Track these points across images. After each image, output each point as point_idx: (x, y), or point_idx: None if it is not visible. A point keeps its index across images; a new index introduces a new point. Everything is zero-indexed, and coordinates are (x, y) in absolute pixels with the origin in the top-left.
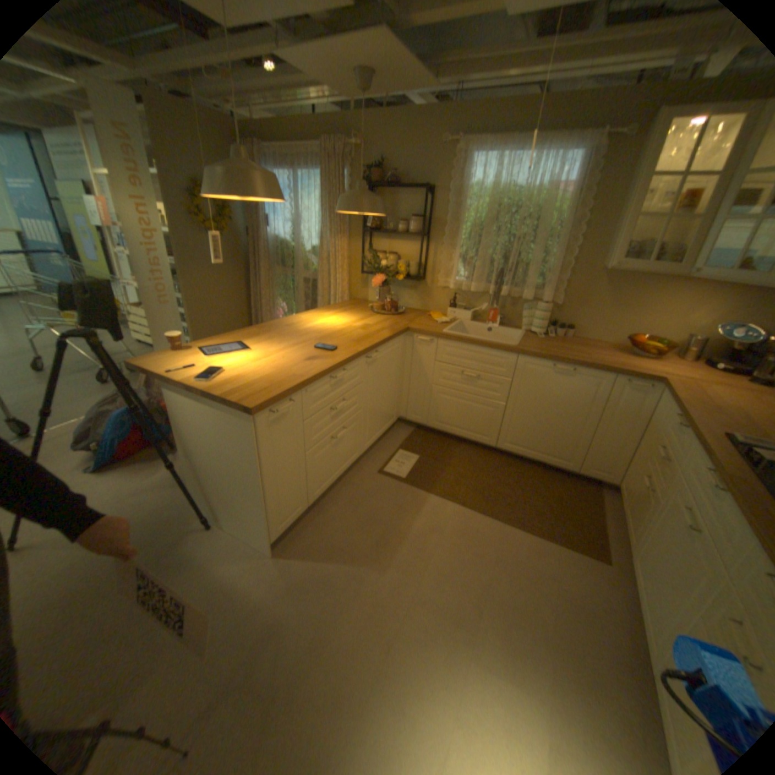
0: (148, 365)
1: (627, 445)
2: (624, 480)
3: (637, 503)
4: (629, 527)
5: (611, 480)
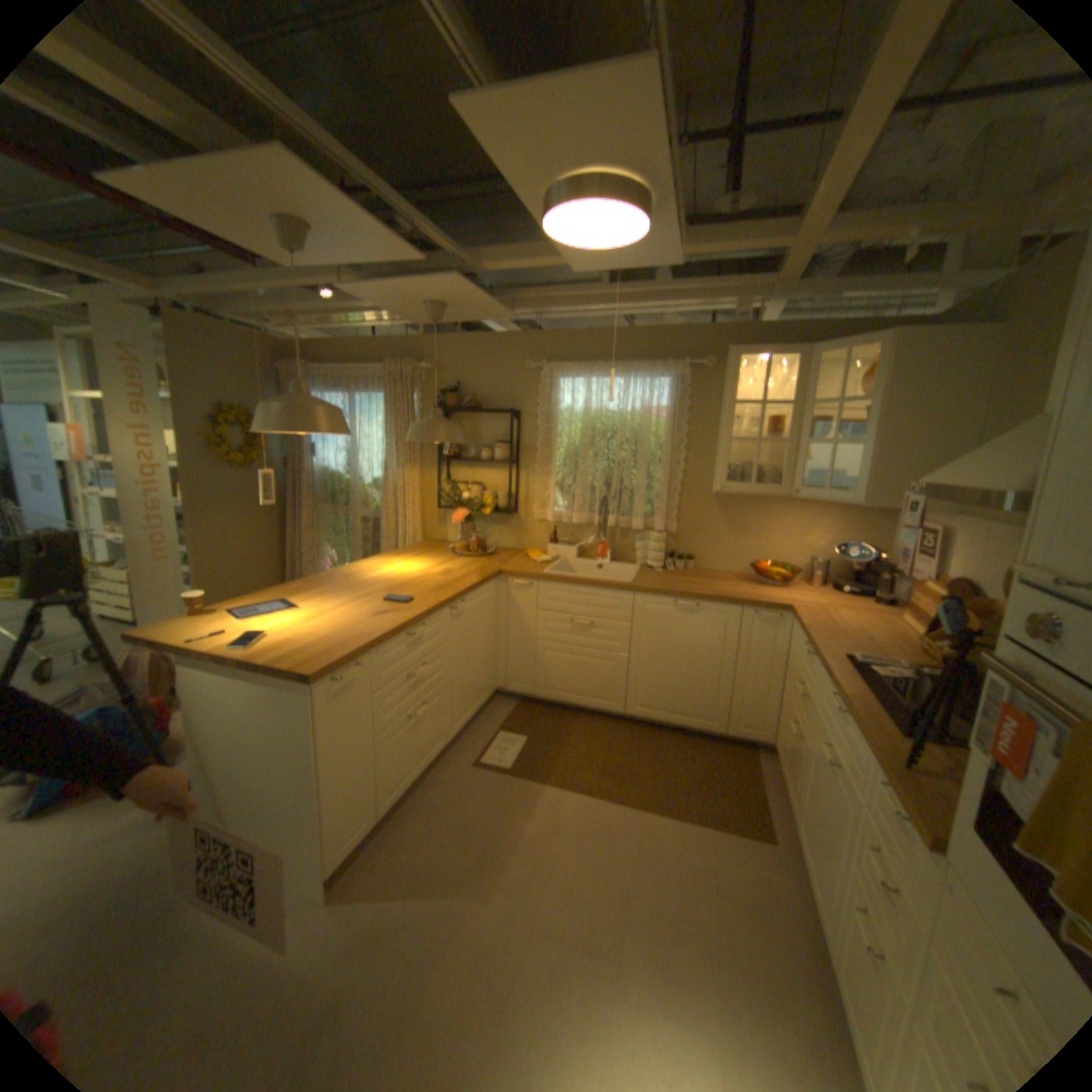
0: (159, 637)
1: (772, 691)
2: (778, 737)
3: (792, 759)
4: (790, 793)
5: (765, 740)
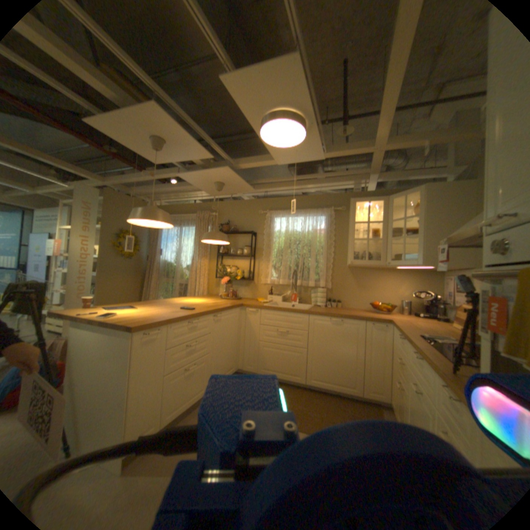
0: (65, 312)
1: (386, 370)
2: (392, 398)
3: (399, 406)
4: None
5: (384, 400)
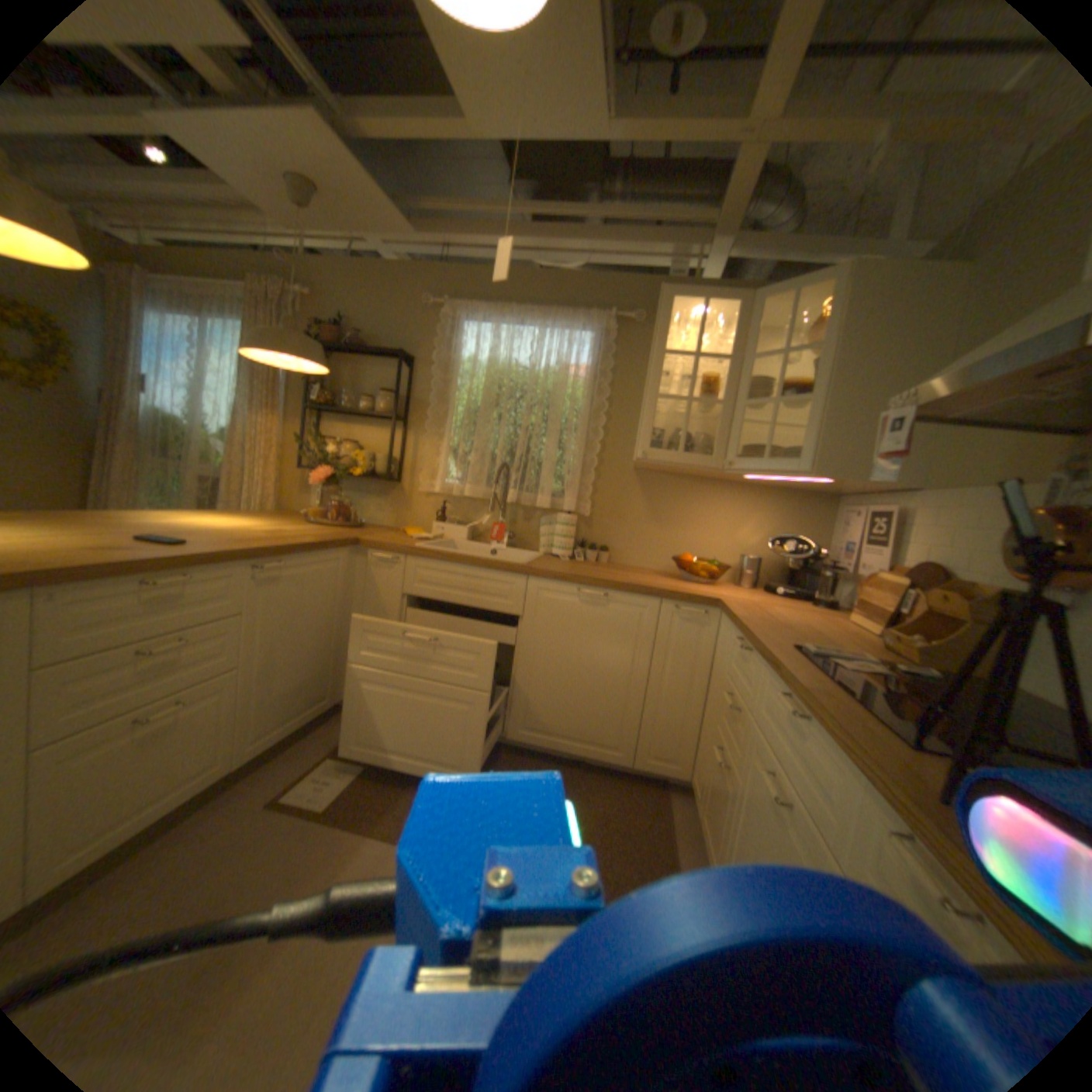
0: None
1: (690, 711)
2: (695, 772)
3: (713, 799)
4: (708, 847)
5: (679, 775)
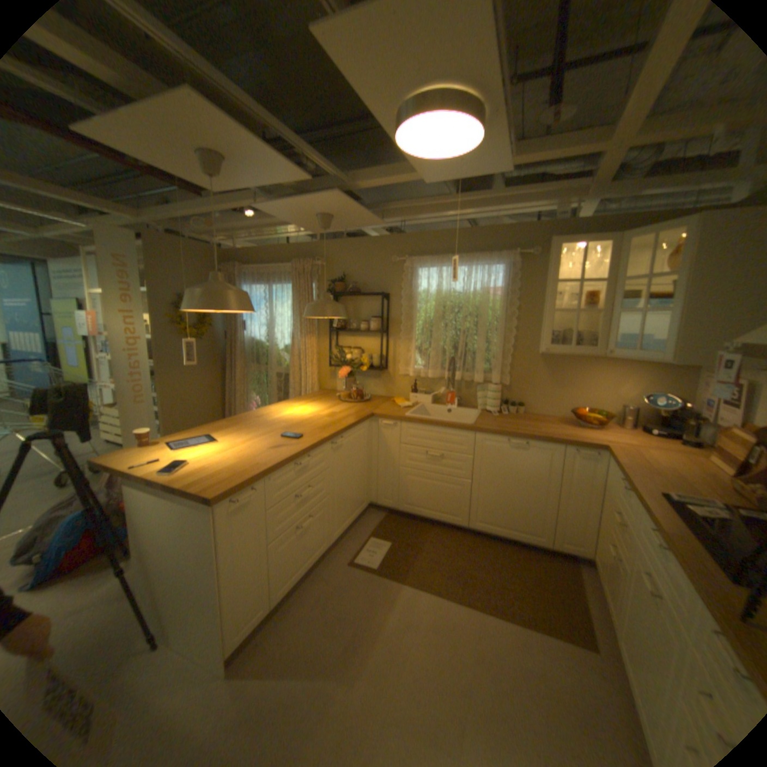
0: (112, 463)
1: (592, 516)
2: (598, 554)
3: (612, 577)
4: (610, 606)
5: (586, 555)
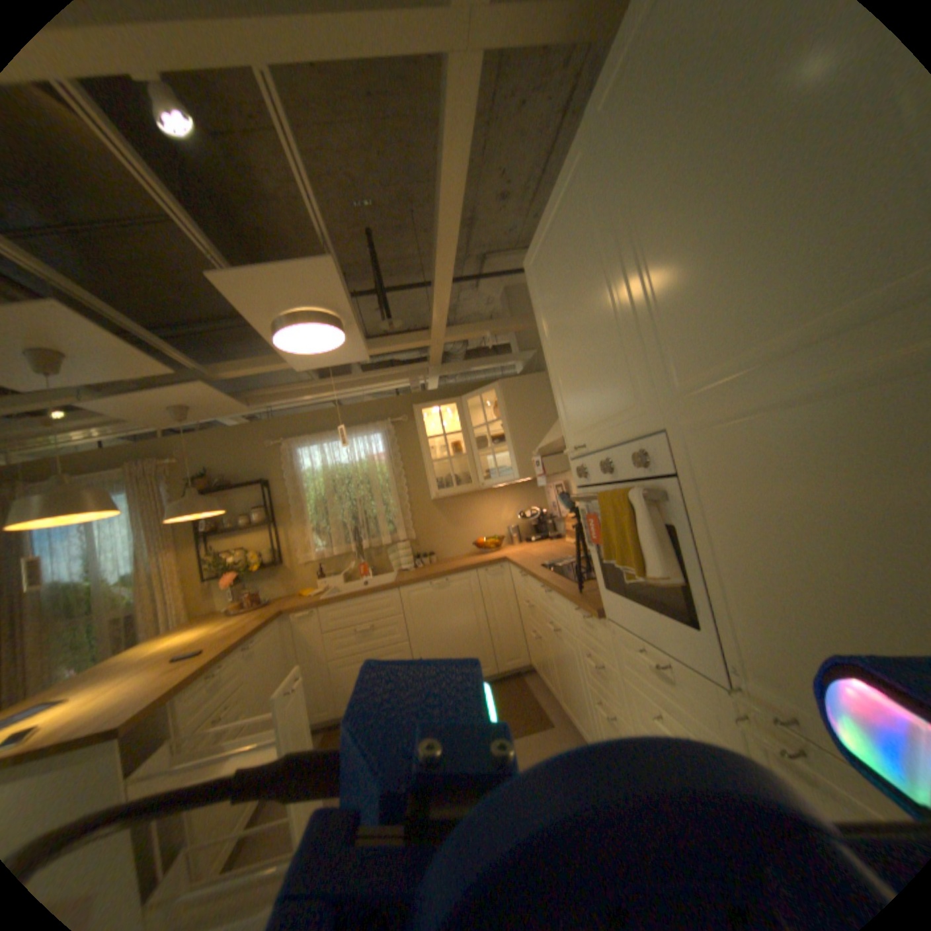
0: None
1: (513, 624)
2: (529, 656)
3: (540, 660)
4: (547, 686)
5: (522, 663)
